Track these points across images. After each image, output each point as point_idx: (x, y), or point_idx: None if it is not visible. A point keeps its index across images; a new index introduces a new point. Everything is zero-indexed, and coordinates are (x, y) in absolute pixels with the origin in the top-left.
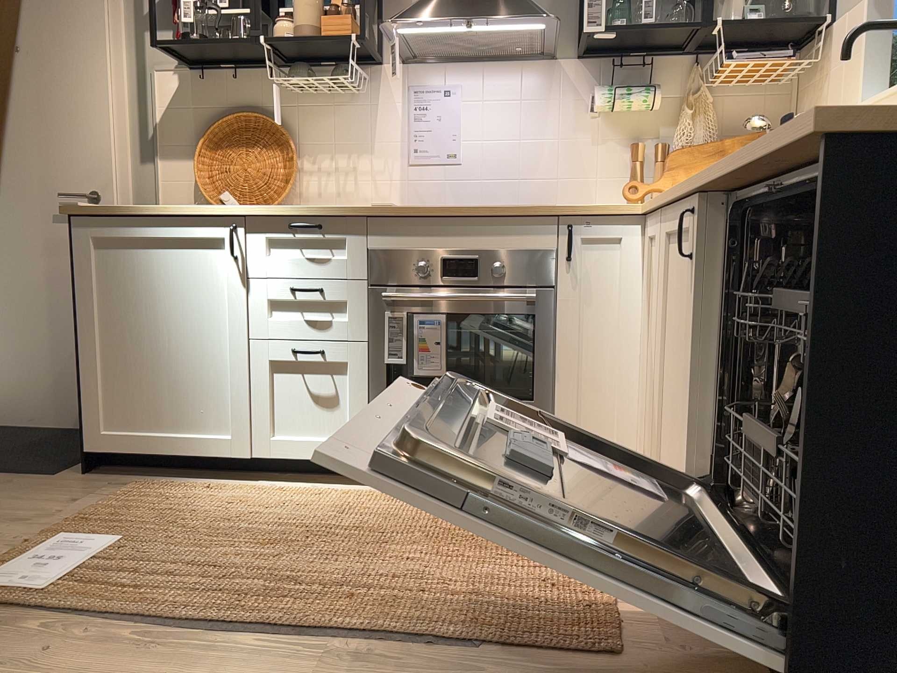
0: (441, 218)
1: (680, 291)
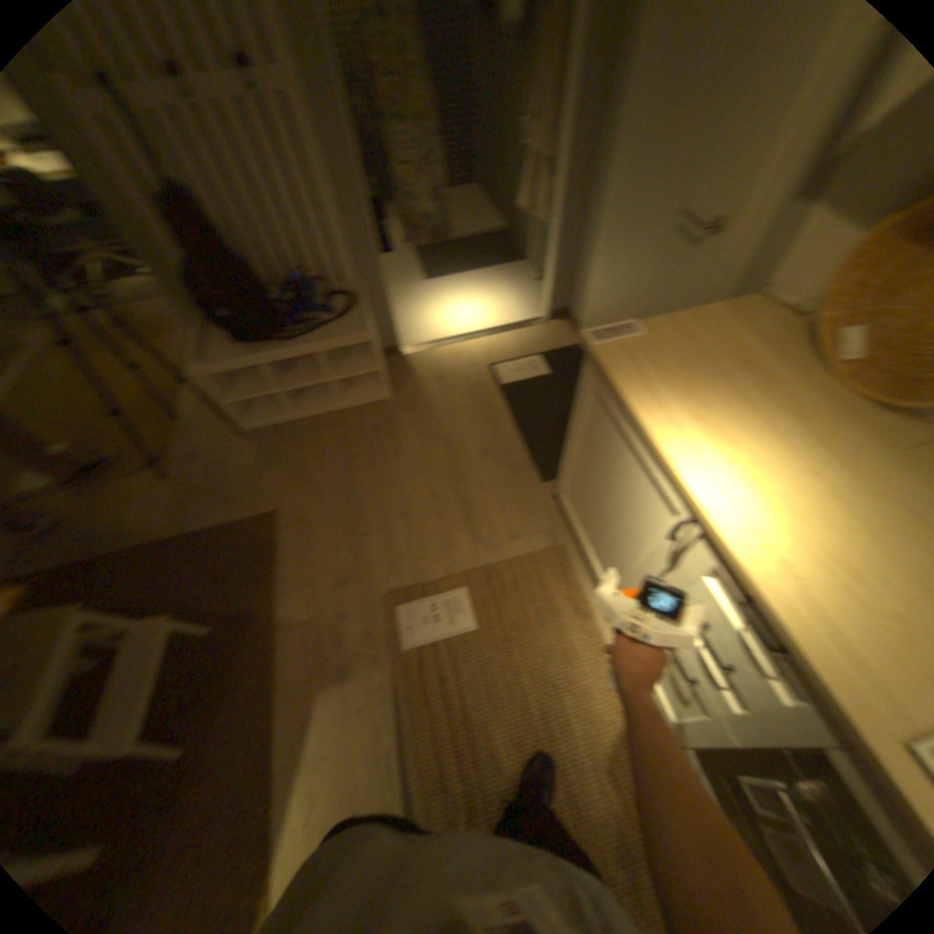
0: None
1: None
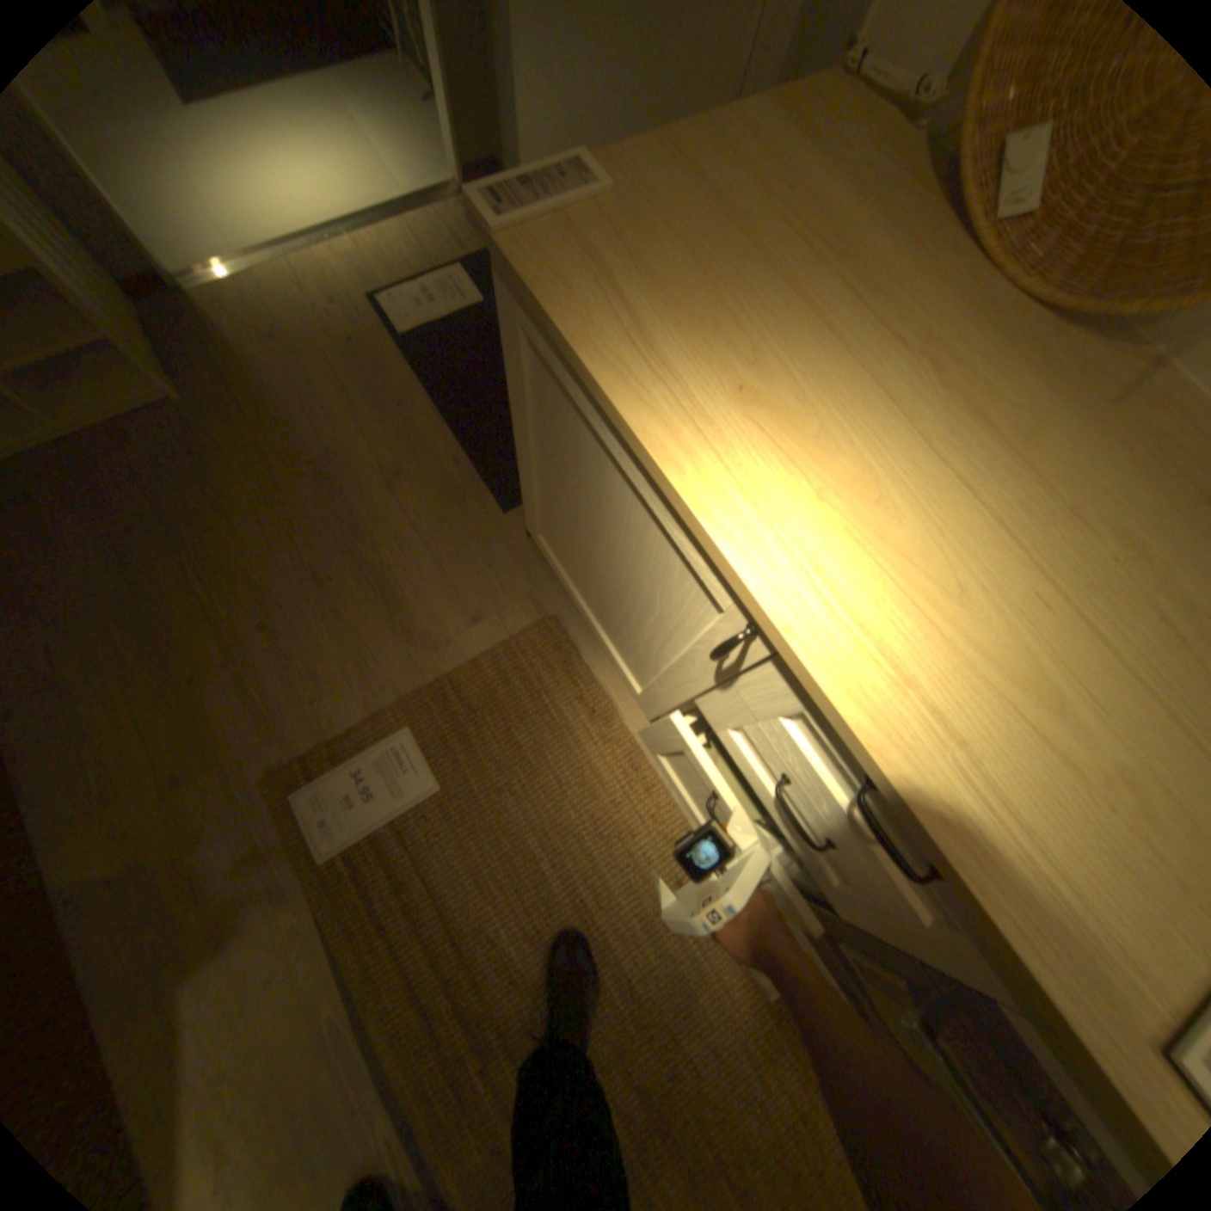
0: None
1: None
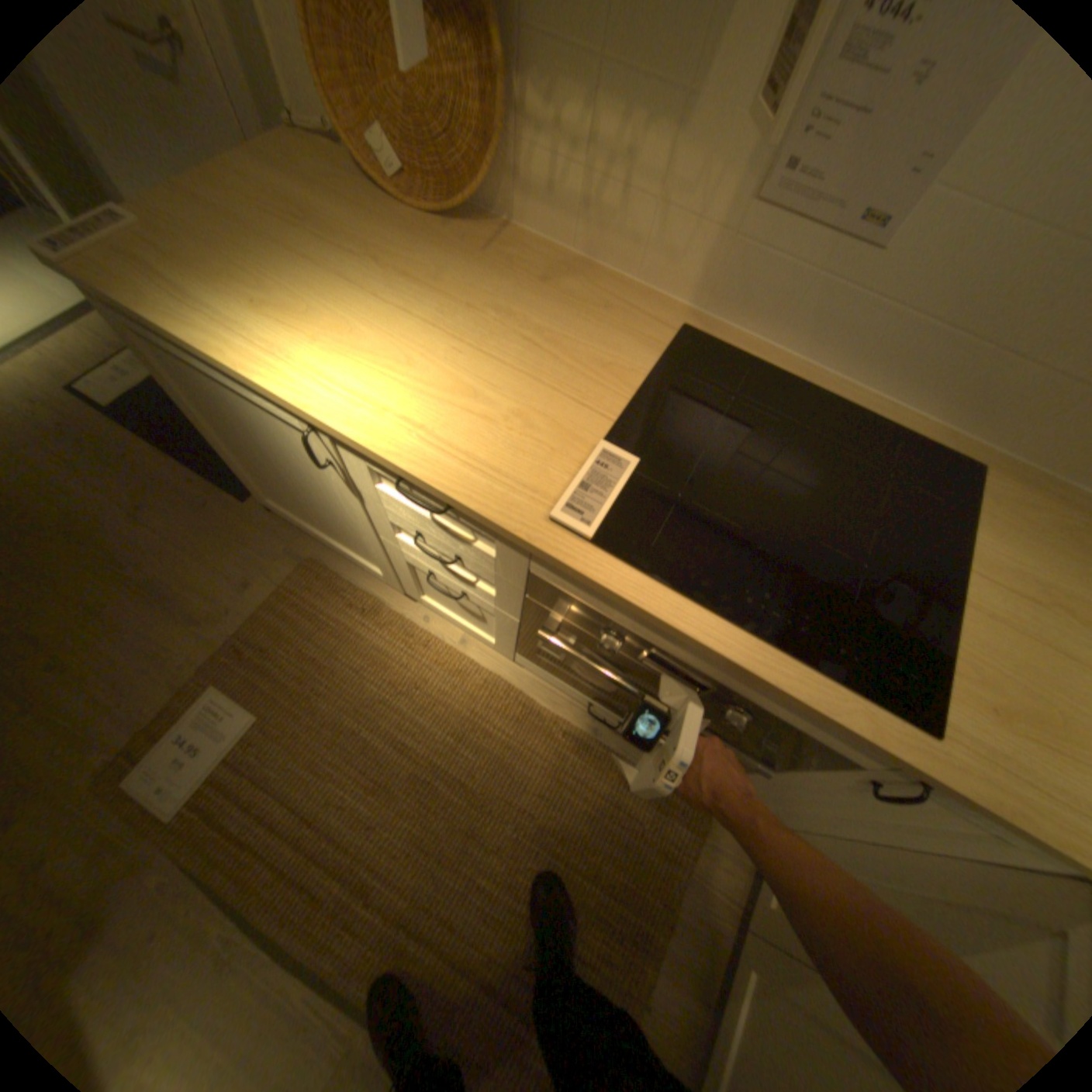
0: (672, 631)
1: None
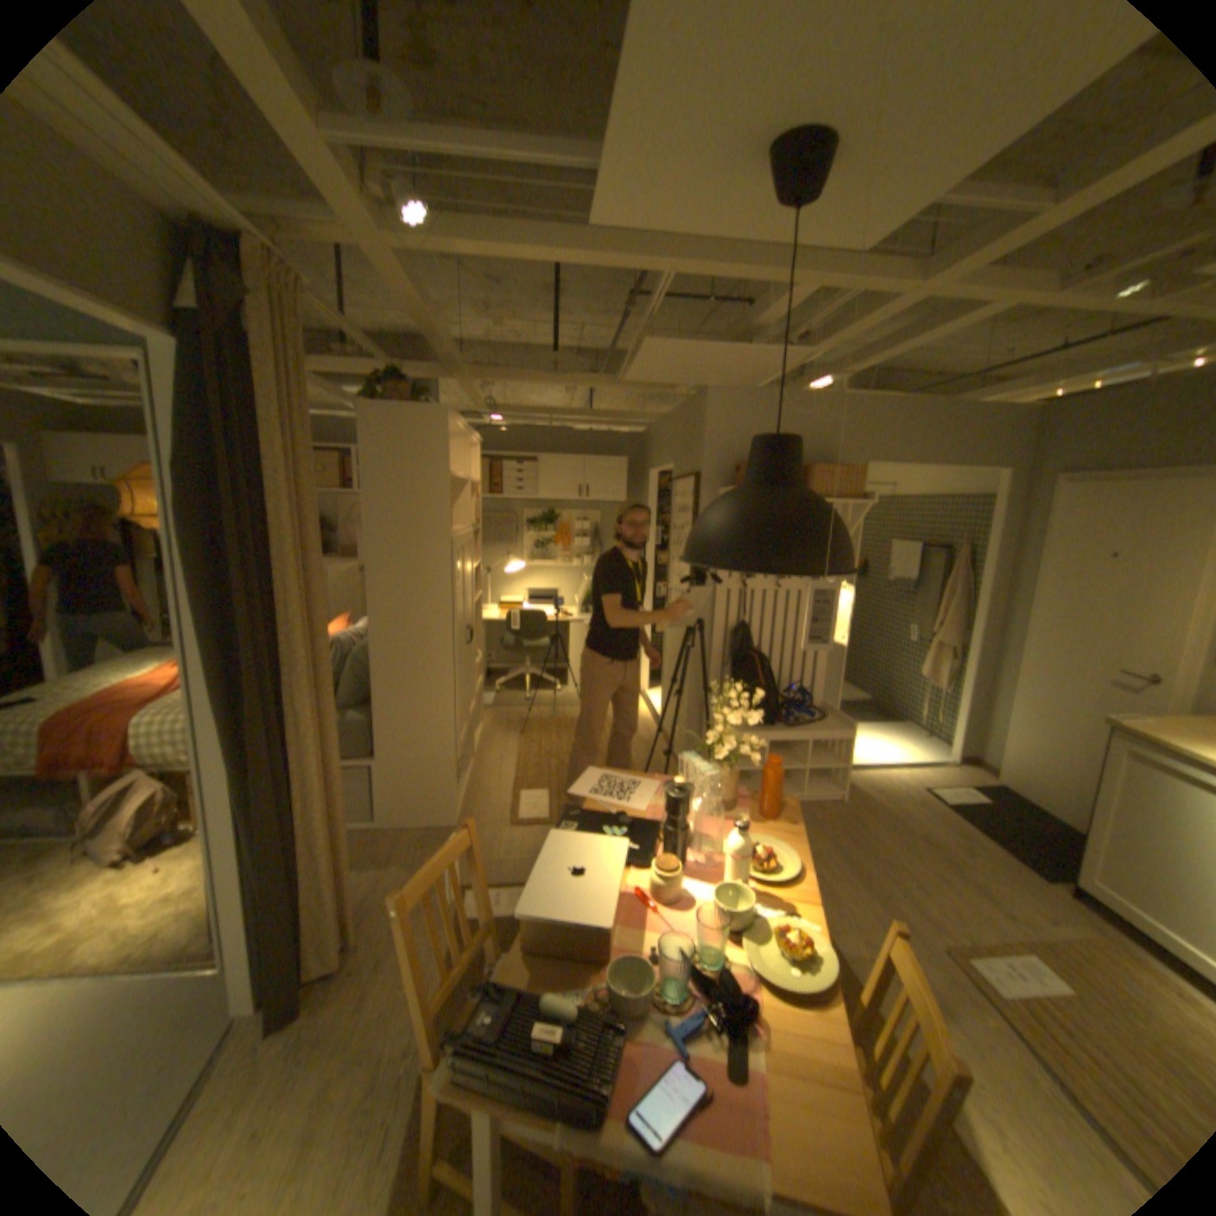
0: None
1: None
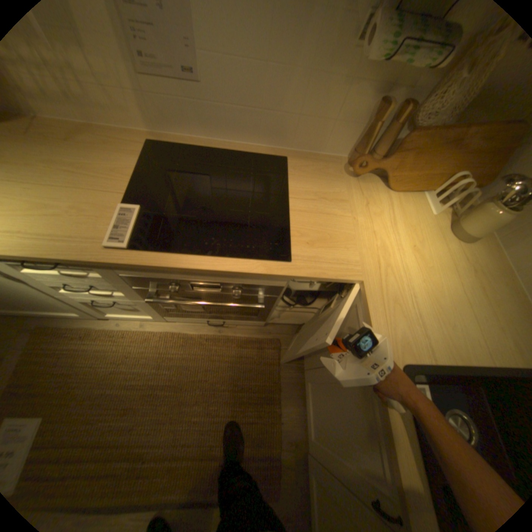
0: (181, 270)
1: (358, 416)
